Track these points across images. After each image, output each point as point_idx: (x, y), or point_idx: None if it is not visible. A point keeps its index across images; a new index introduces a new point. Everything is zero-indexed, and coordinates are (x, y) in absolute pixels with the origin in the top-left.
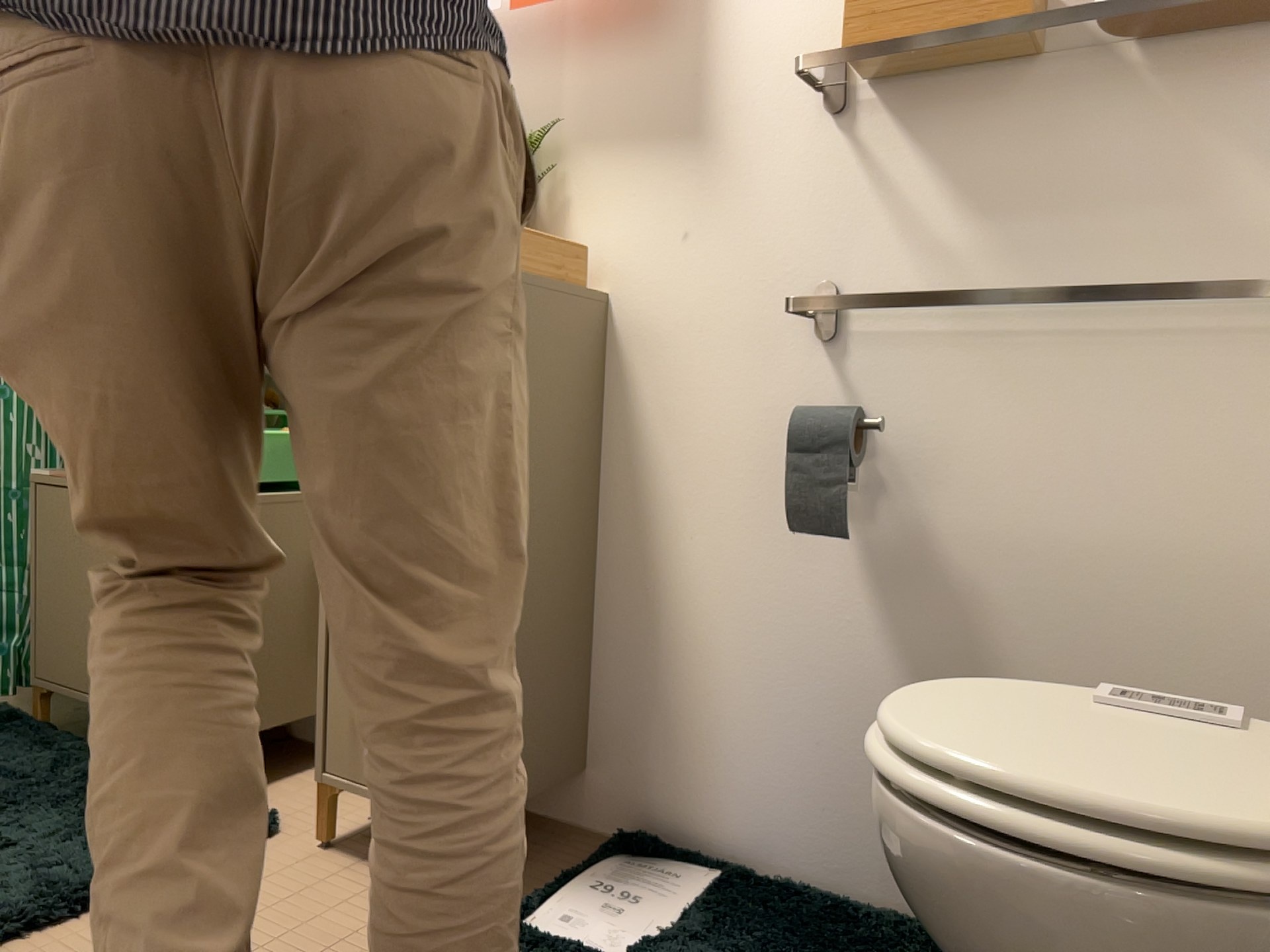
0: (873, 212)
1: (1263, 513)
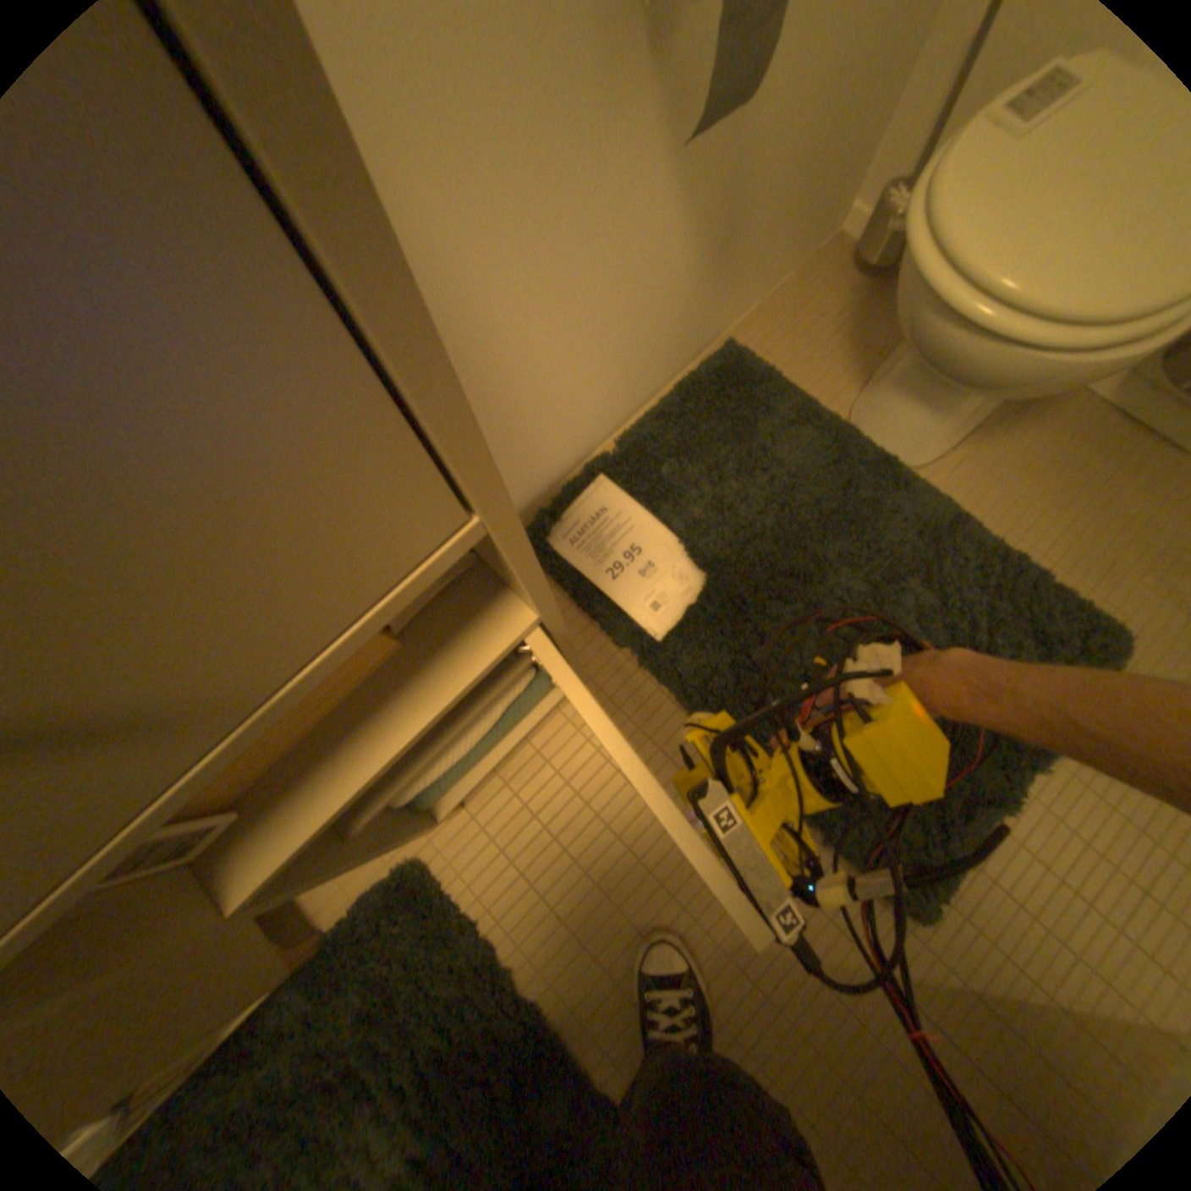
0: None
1: None
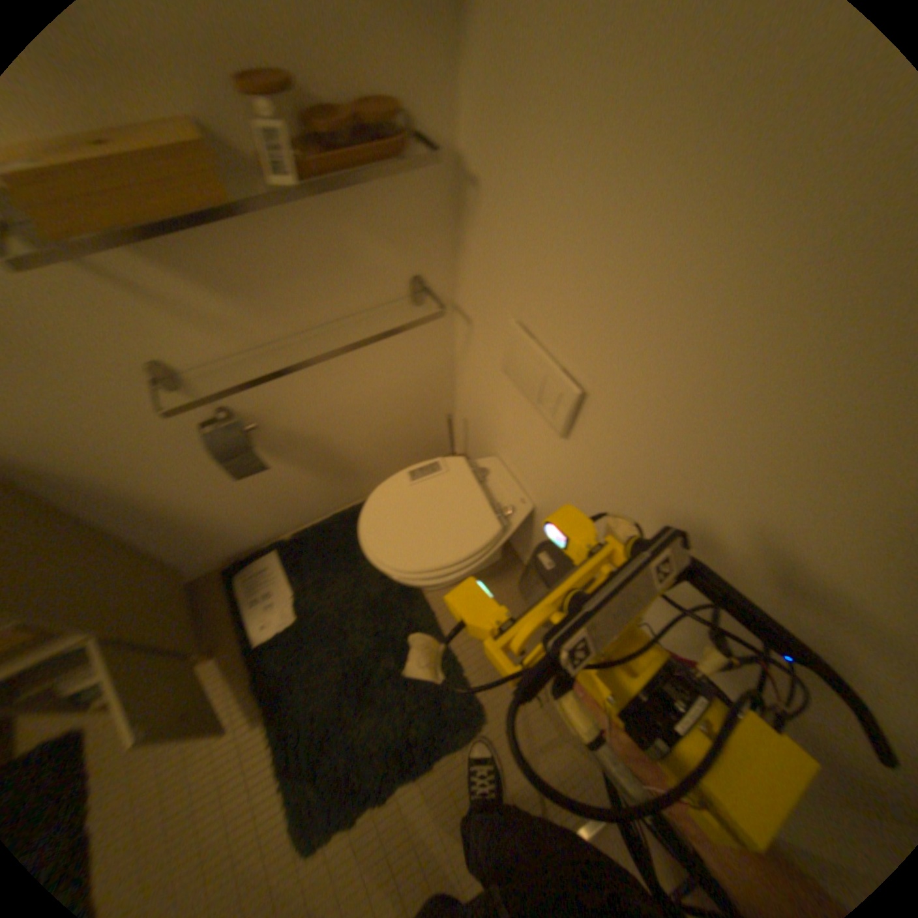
0: (147, 311)
1: (406, 368)
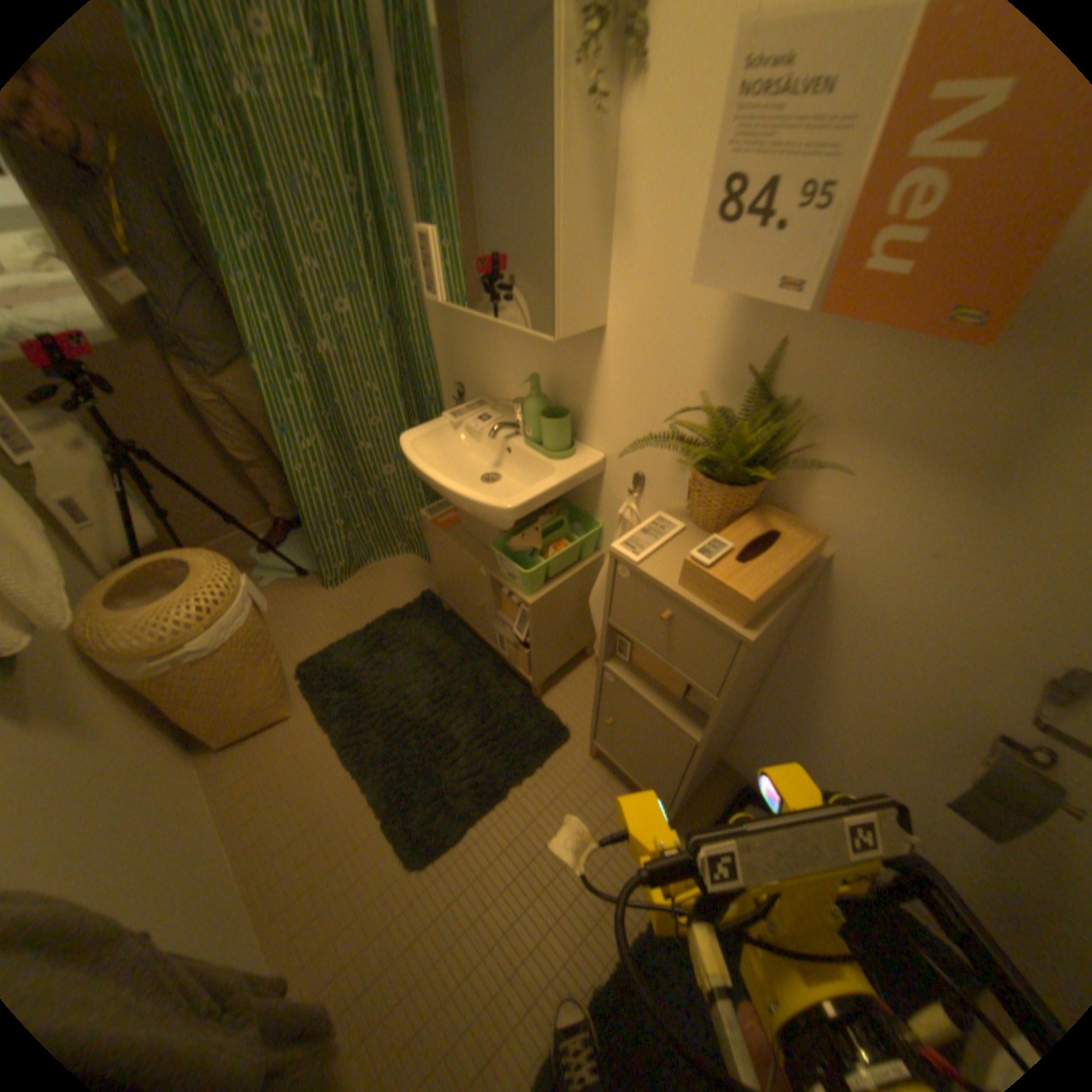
0: None
1: None
